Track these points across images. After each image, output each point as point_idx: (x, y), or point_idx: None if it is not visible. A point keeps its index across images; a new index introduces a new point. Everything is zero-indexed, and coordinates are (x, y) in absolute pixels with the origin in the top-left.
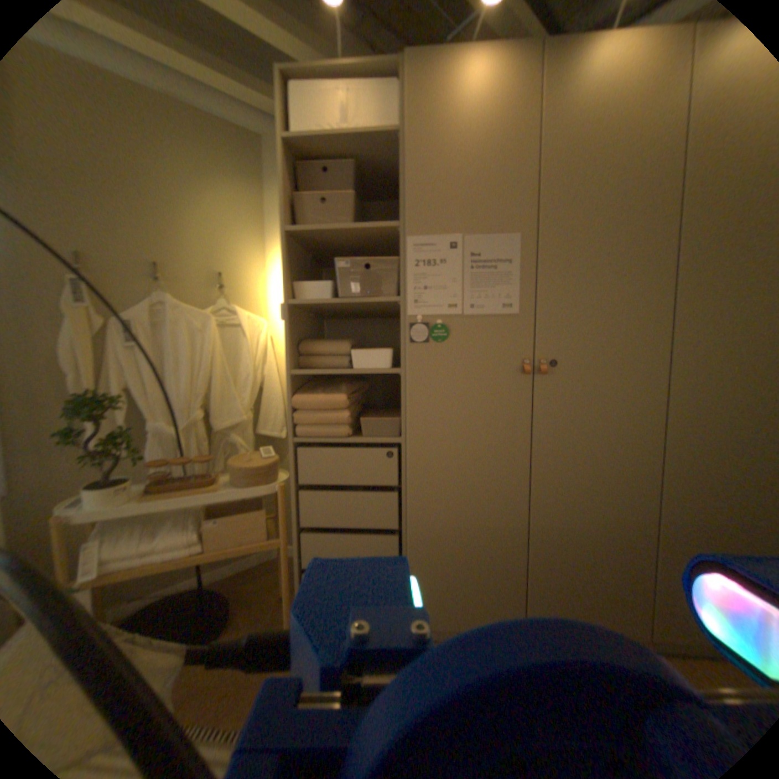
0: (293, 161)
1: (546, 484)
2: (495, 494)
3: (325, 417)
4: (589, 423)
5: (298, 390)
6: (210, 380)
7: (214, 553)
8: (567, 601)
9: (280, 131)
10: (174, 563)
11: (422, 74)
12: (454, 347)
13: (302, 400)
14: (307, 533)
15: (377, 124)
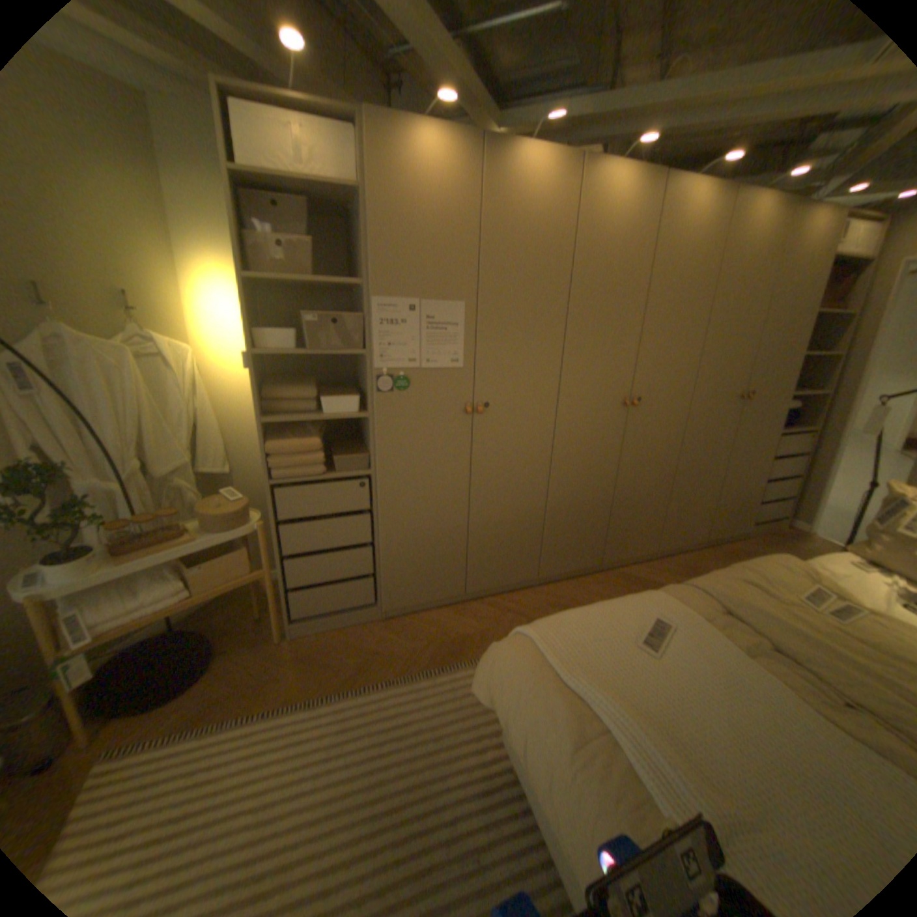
0: (233, 189)
1: (480, 493)
2: (446, 506)
3: (300, 462)
4: (508, 448)
5: (266, 437)
6: (137, 427)
7: (203, 598)
8: (492, 568)
9: (223, 163)
10: (166, 615)
11: (379, 139)
12: (414, 397)
13: (276, 449)
14: (290, 562)
15: (334, 175)
